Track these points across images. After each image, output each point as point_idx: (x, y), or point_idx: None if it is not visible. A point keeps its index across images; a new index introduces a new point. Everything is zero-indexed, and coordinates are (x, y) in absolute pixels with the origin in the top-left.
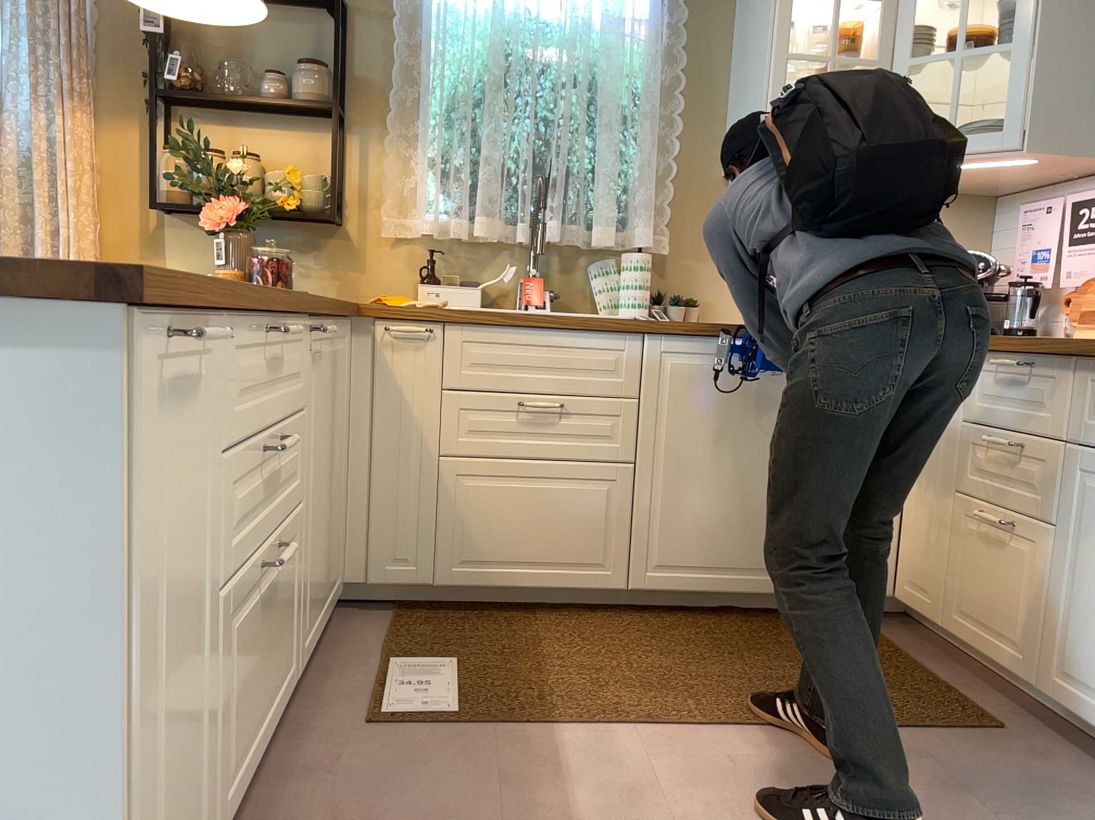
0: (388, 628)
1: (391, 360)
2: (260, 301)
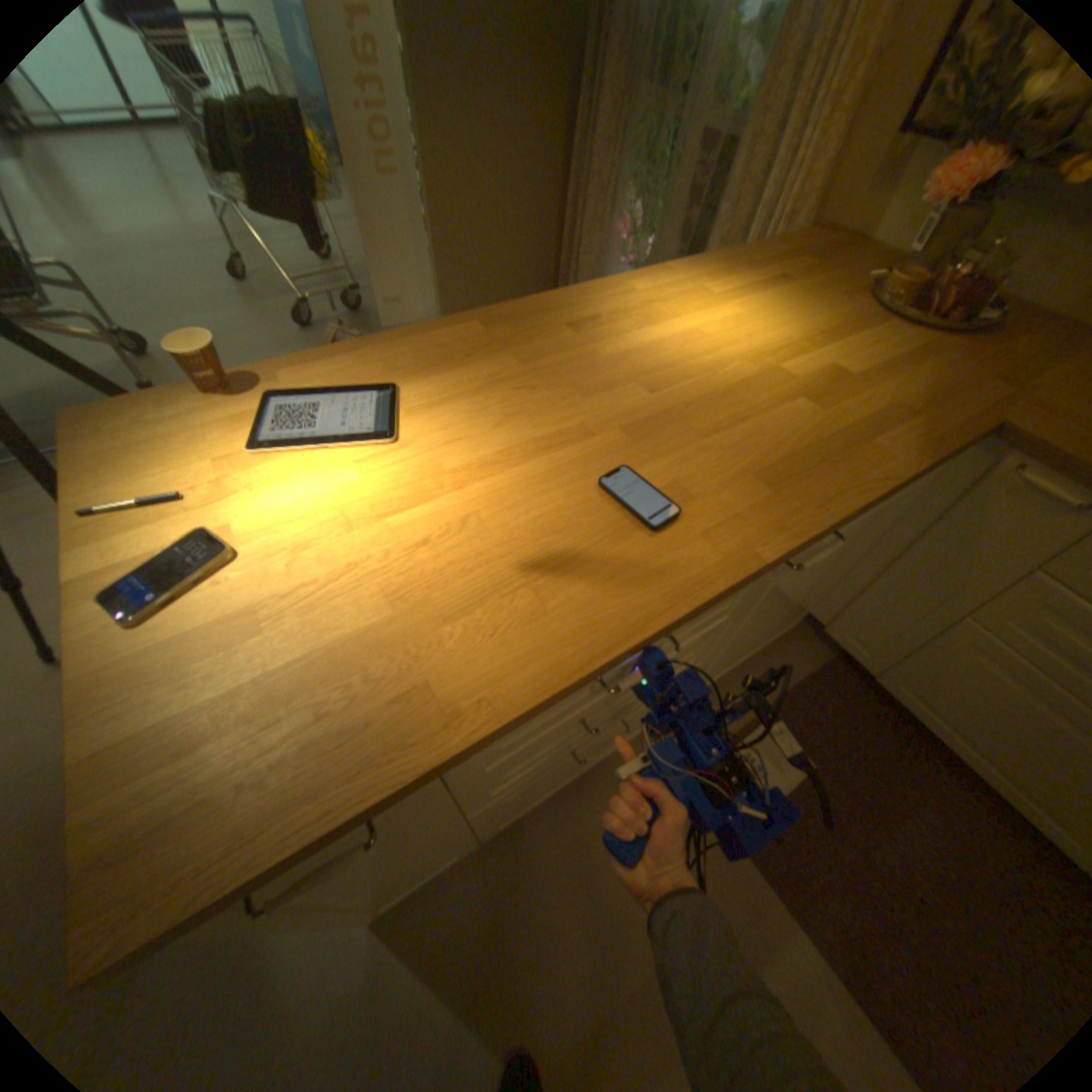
0: (812, 677)
1: (1002, 504)
2: (591, 676)
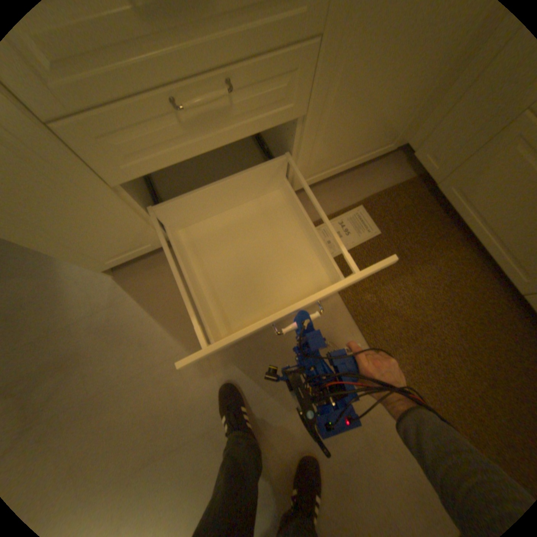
0: (396, 186)
1: None
2: None
